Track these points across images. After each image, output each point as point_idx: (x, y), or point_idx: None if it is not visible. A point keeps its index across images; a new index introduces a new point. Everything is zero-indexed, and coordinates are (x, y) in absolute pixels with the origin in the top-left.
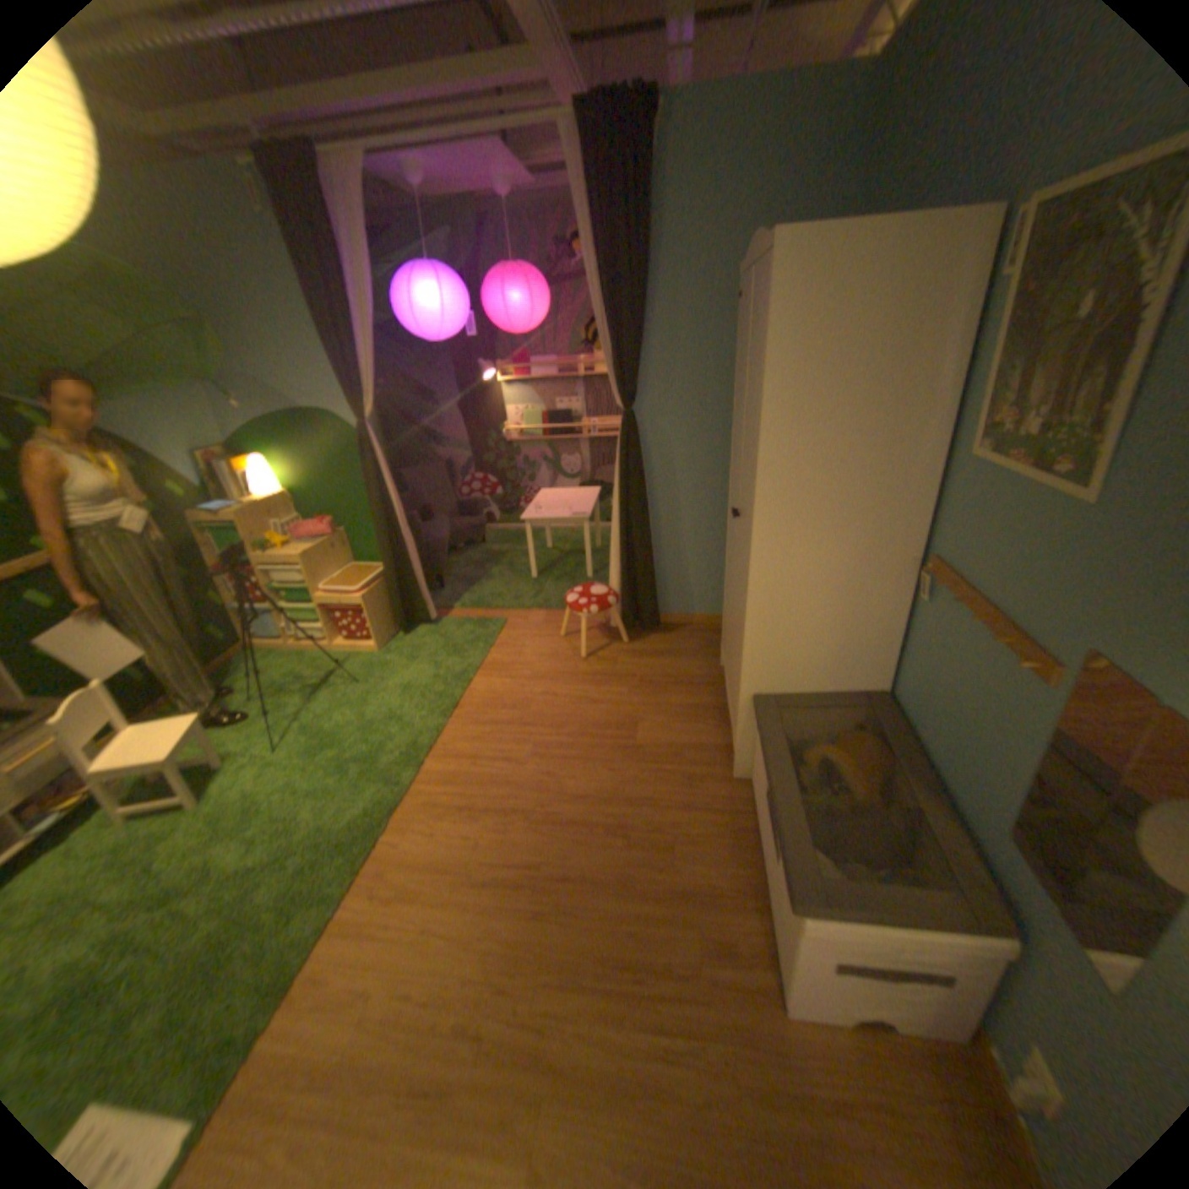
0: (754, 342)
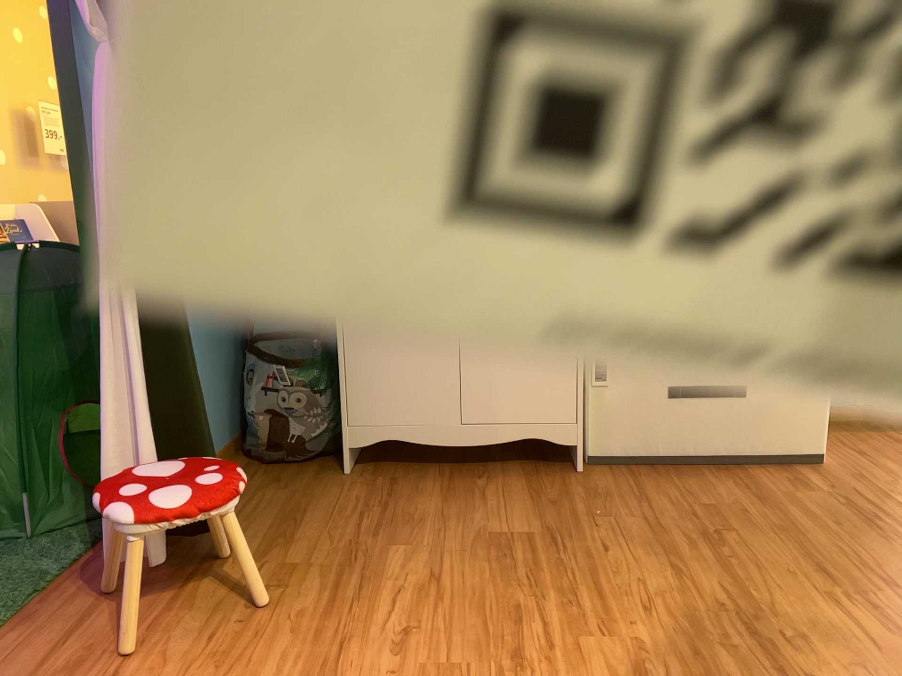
0: None
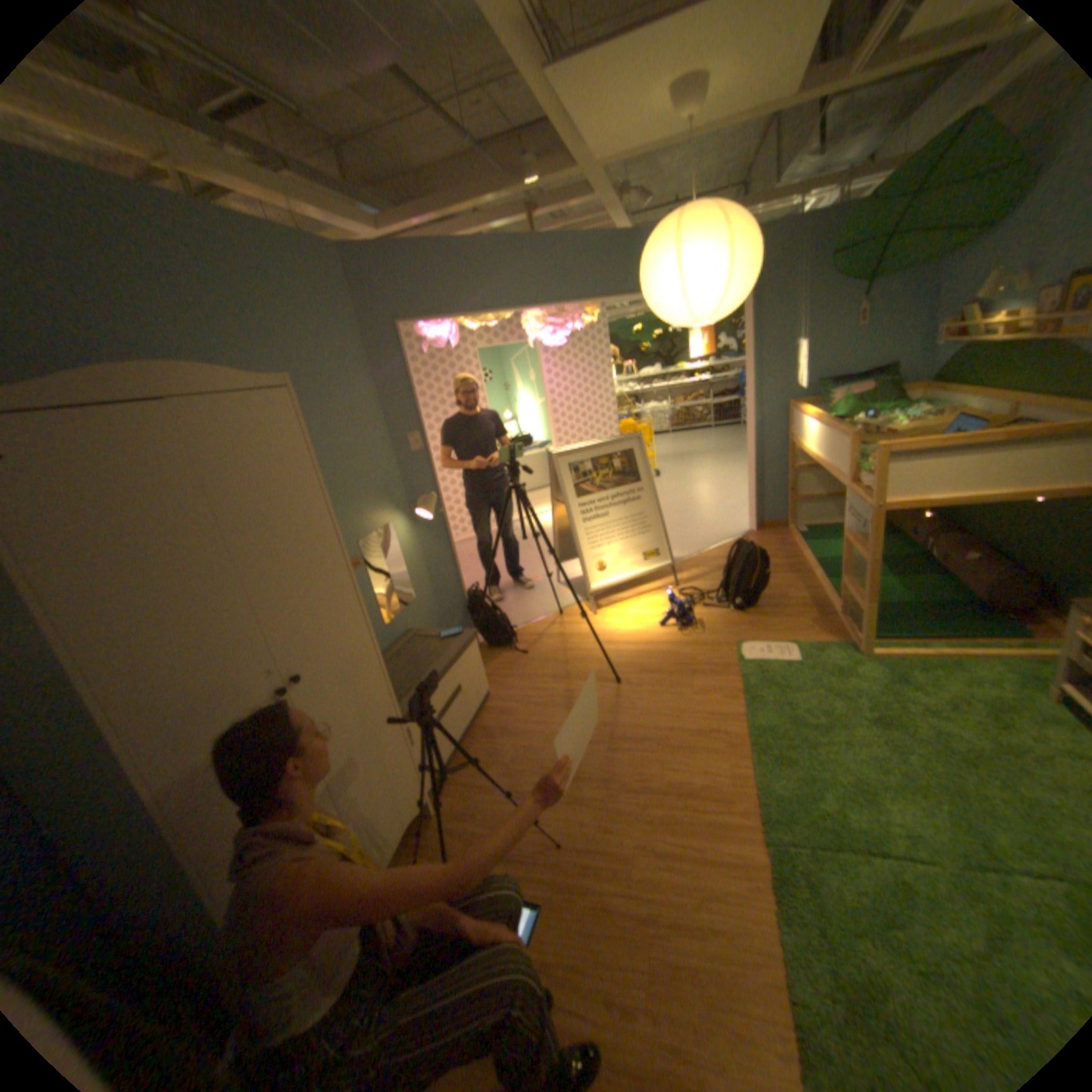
0: (196, 490)
